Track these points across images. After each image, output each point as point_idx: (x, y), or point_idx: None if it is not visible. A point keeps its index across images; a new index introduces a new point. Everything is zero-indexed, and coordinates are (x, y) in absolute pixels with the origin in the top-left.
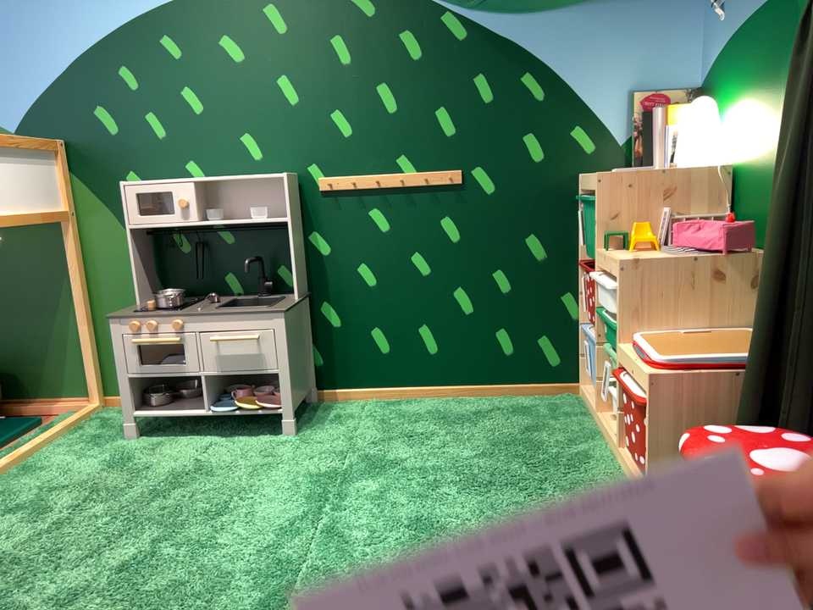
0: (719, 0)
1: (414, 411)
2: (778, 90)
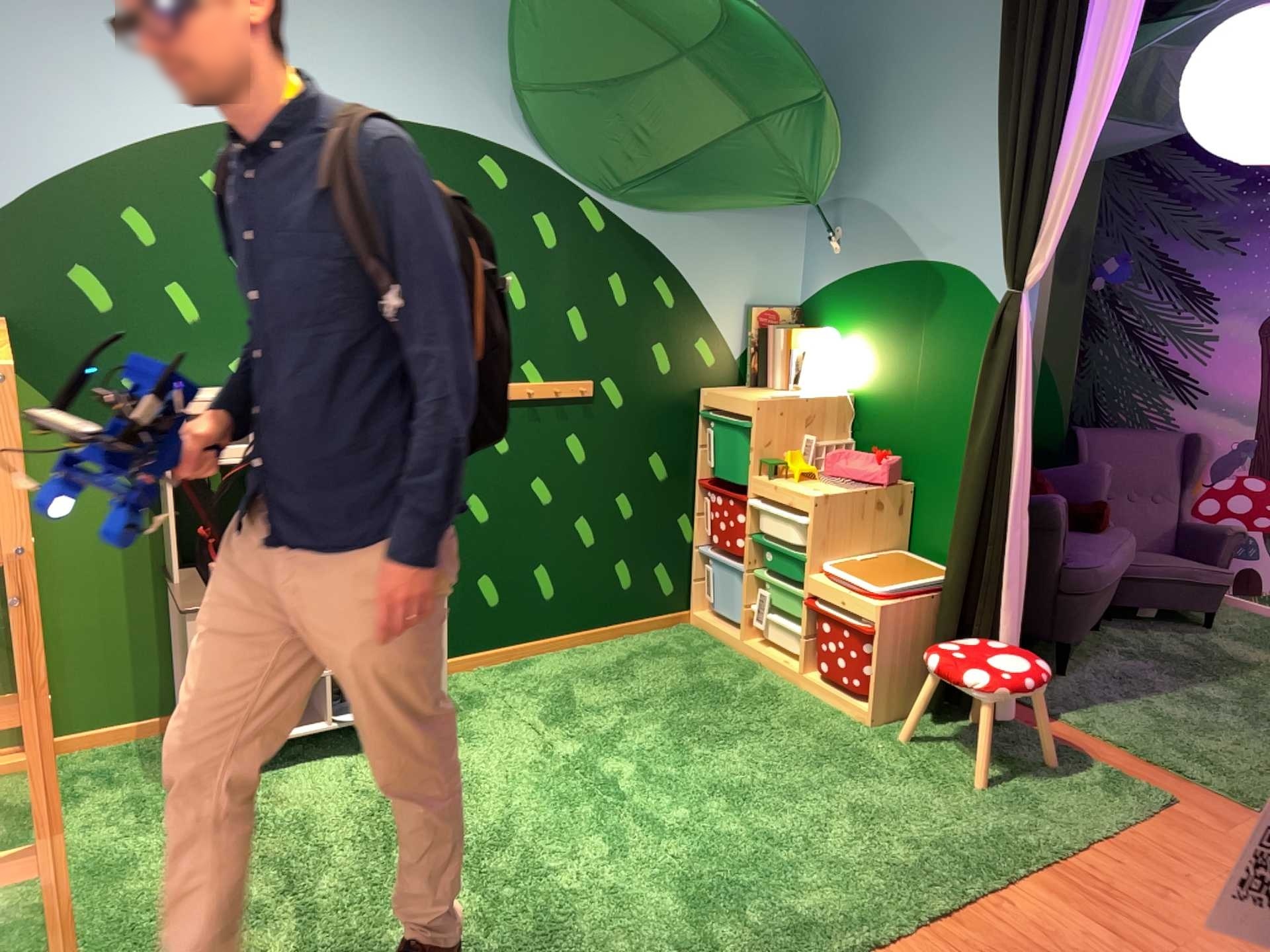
0: (830, 238)
1: (547, 669)
2: (909, 346)
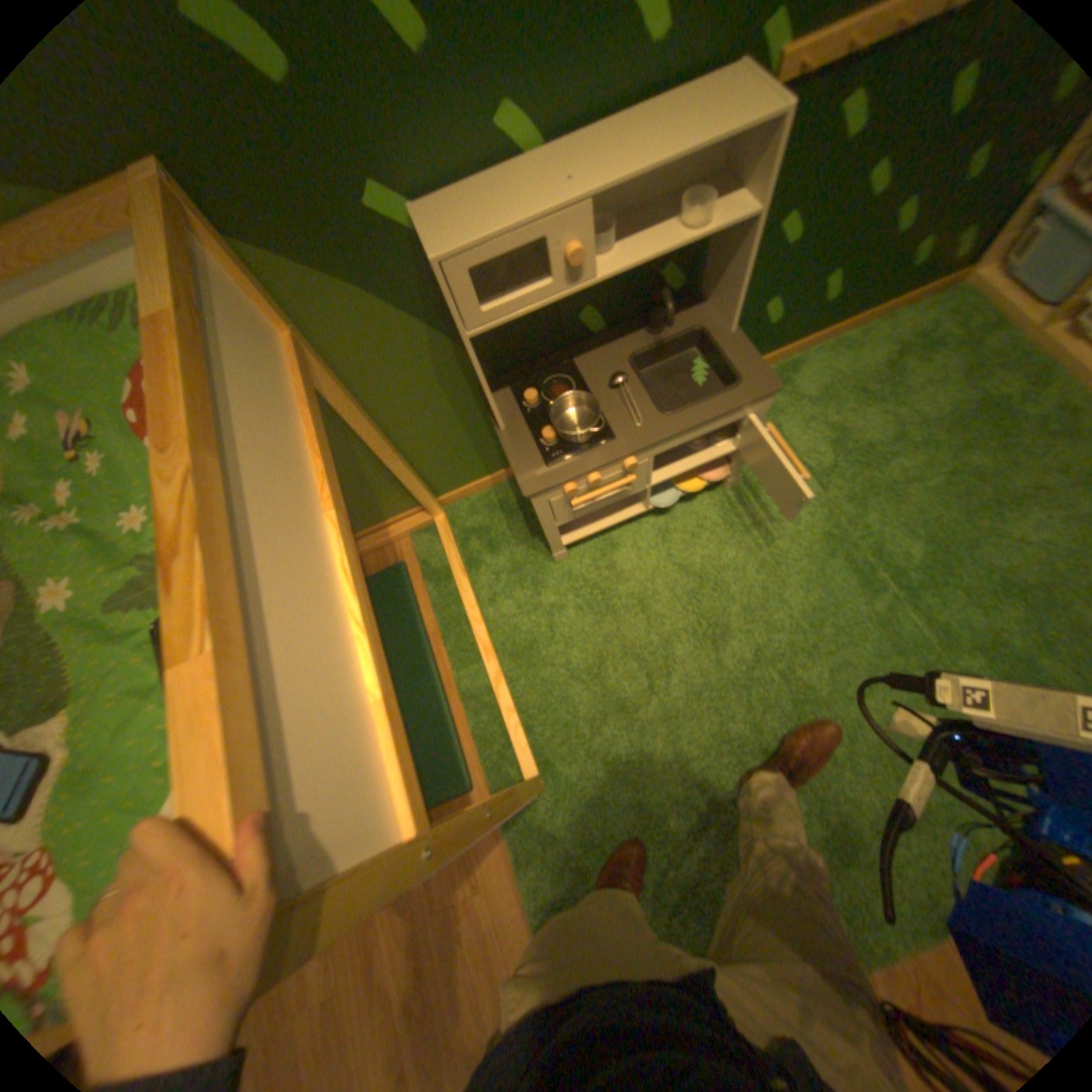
0: None
1: (814, 383)
2: None
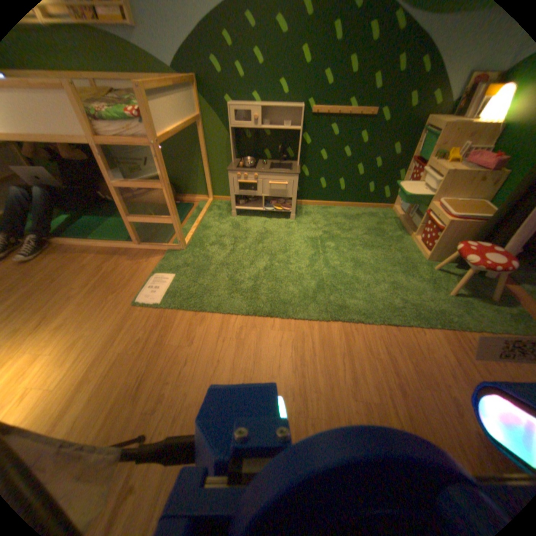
0: None
1: (332, 211)
2: None
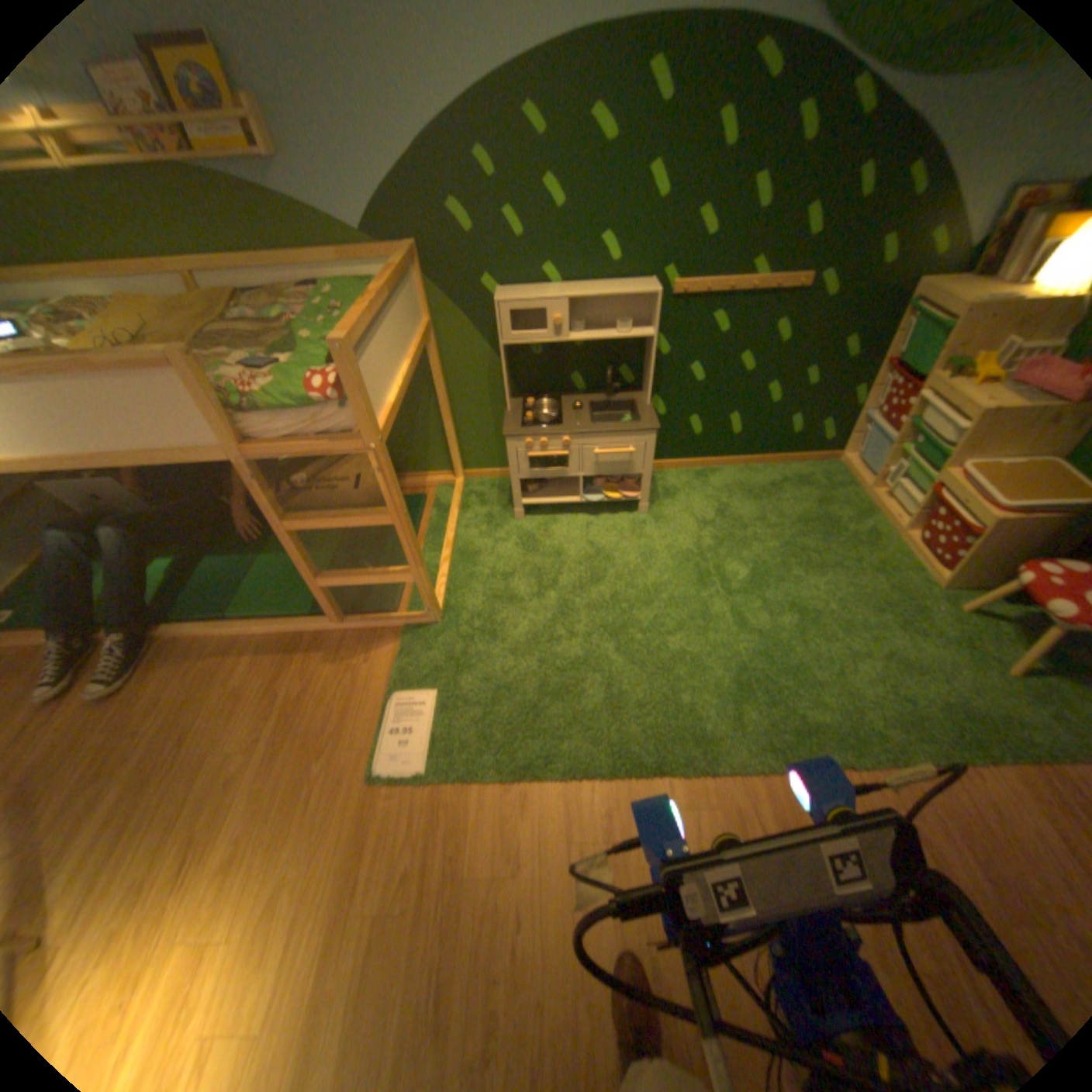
0: None
1: (720, 482)
2: None
